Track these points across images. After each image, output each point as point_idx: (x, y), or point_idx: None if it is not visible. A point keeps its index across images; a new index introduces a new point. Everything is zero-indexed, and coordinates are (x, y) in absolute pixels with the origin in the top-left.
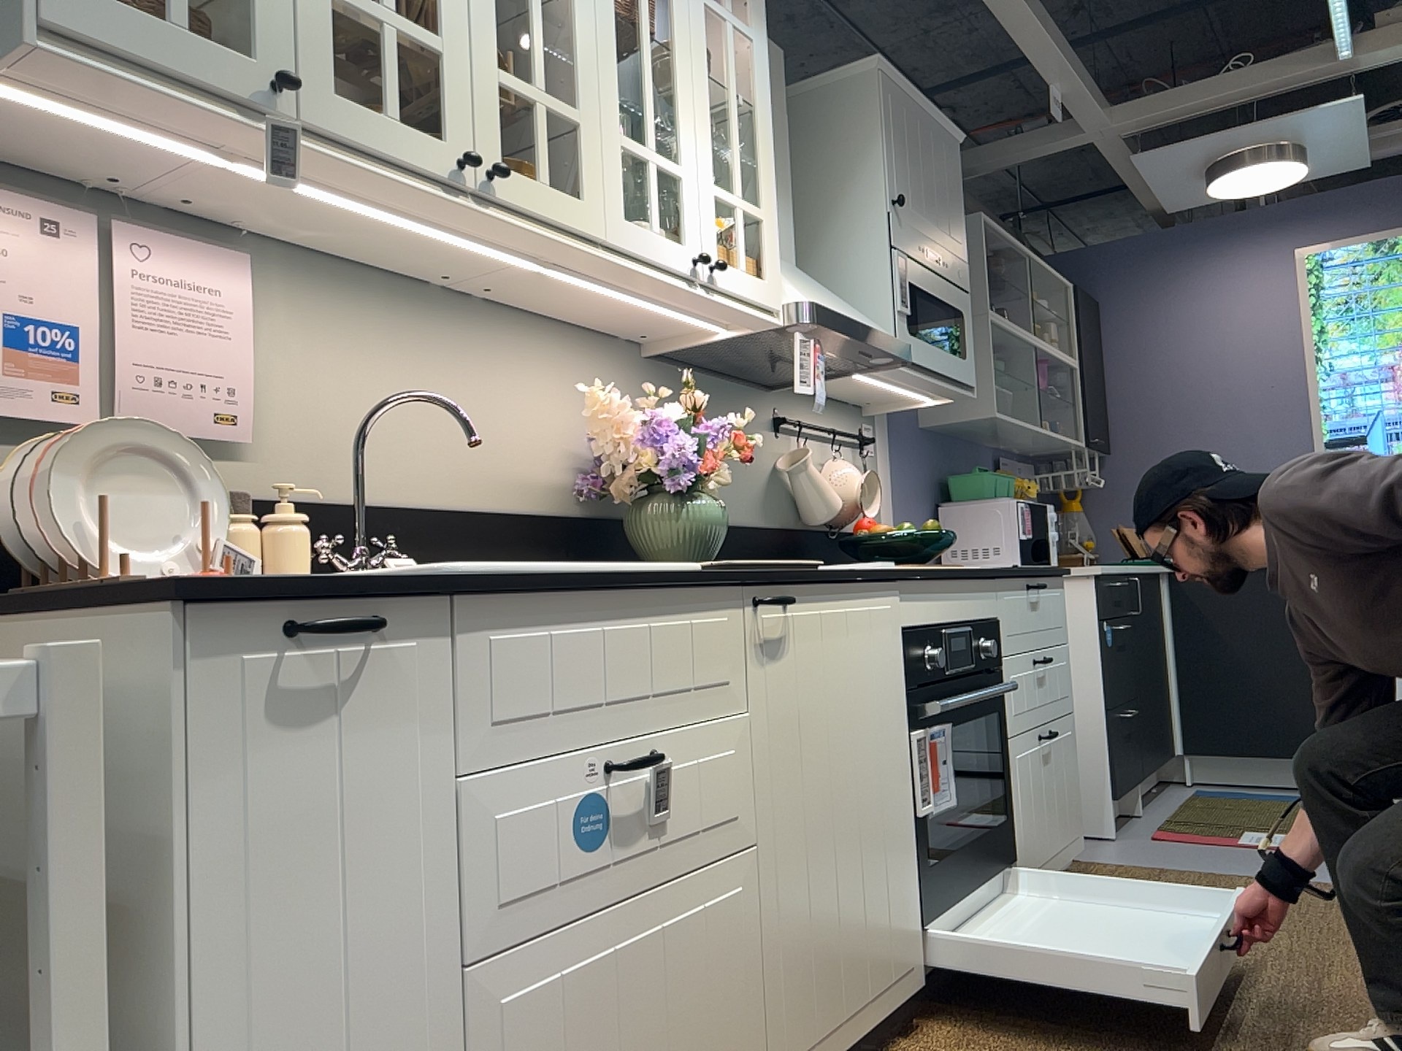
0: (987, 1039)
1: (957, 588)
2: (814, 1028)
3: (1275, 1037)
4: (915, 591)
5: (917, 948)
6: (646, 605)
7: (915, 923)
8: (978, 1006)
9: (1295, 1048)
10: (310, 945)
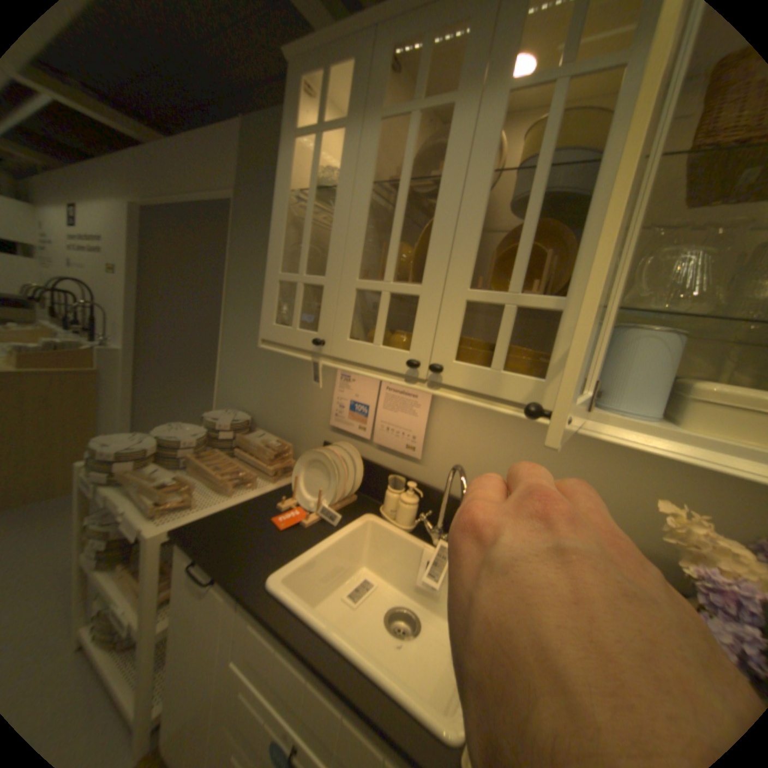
0: None
1: None
2: None
3: None
4: None
5: None
6: (344, 702)
7: None
8: None
9: None
10: (191, 654)
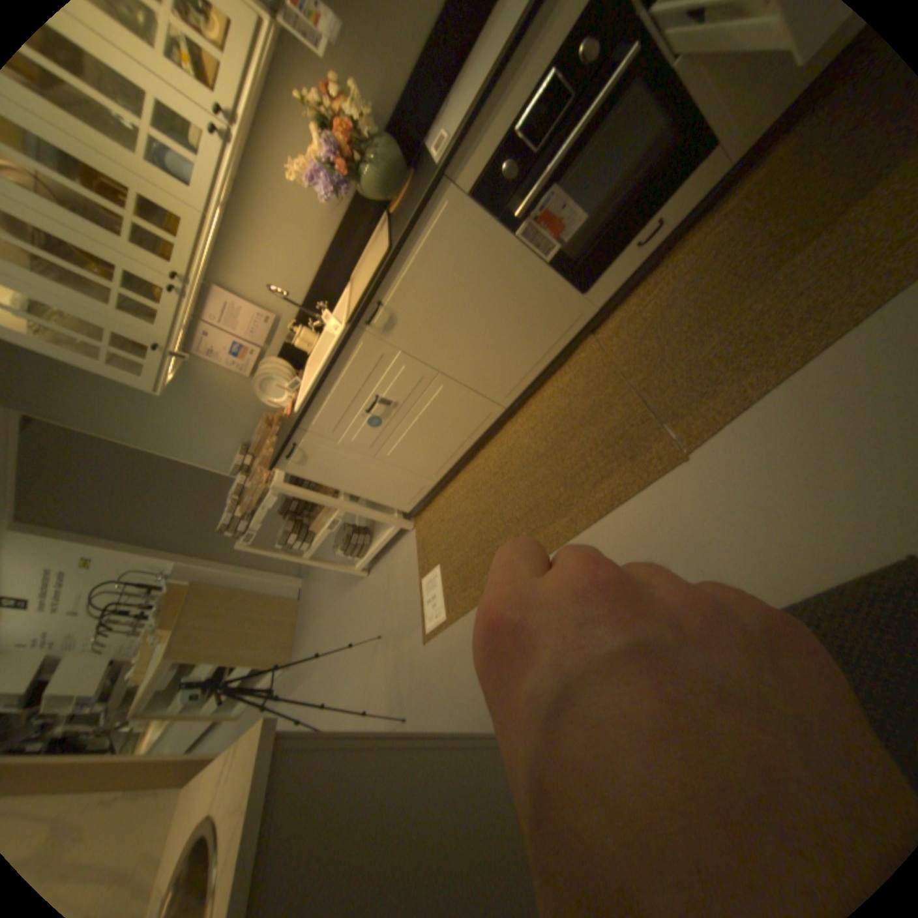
0: (625, 331)
1: (515, 66)
2: (514, 381)
3: (760, 338)
4: (463, 156)
5: (582, 305)
6: (336, 374)
7: (574, 299)
8: (645, 295)
9: (756, 354)
10: (346, 473)
